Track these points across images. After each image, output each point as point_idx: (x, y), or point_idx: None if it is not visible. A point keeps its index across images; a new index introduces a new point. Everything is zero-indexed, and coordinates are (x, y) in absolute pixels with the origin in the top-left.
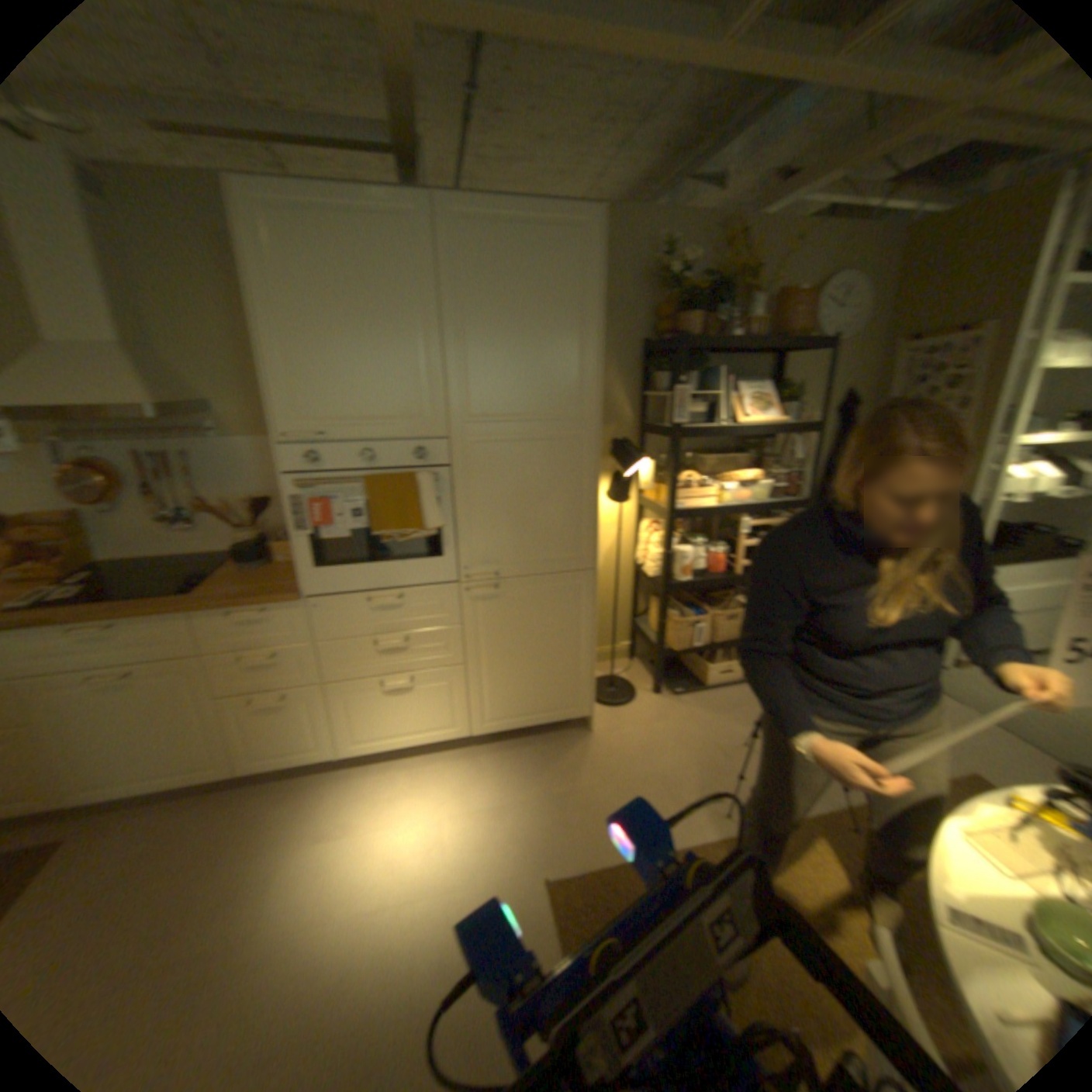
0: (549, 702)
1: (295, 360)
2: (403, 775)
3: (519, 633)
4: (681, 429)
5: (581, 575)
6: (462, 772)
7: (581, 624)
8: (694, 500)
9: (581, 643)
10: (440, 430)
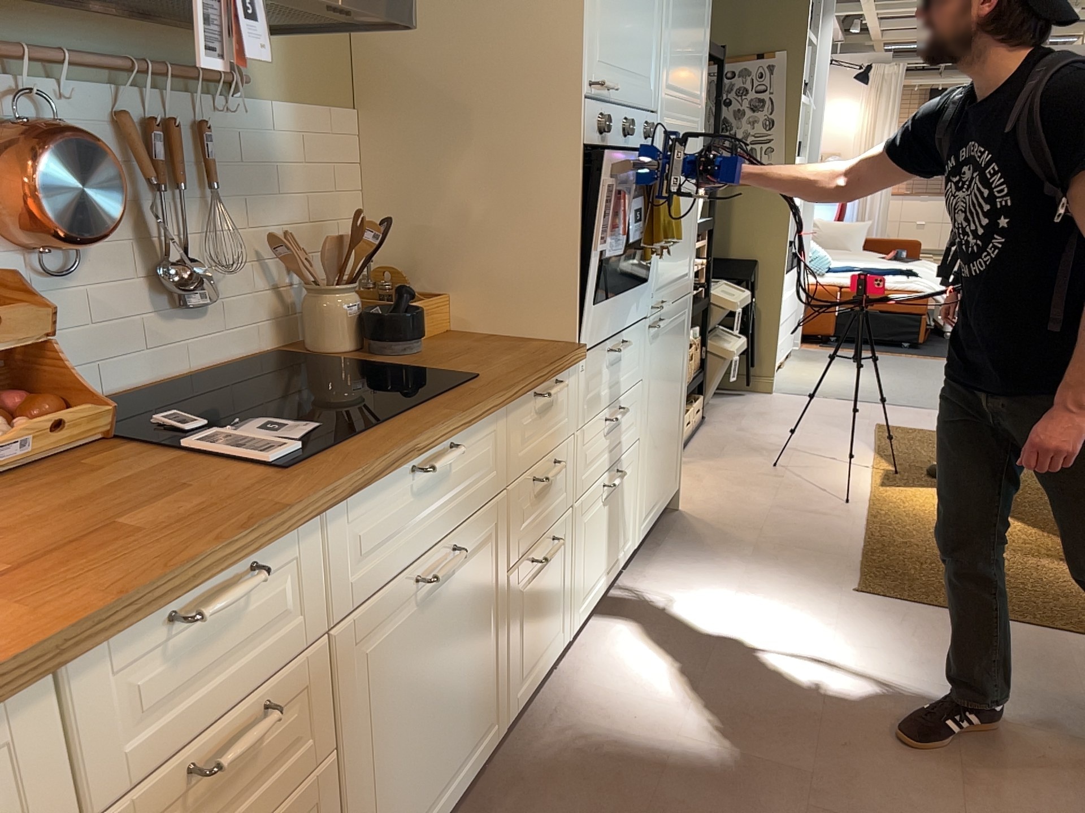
0: (666, 476)
1: None
2: (619, 624)
3: (662, 383)
4: None
5: (686, 300)
6: (656, 588)
7: (682, 365)
8: None
9: (680, 390)
10: (654, 105)
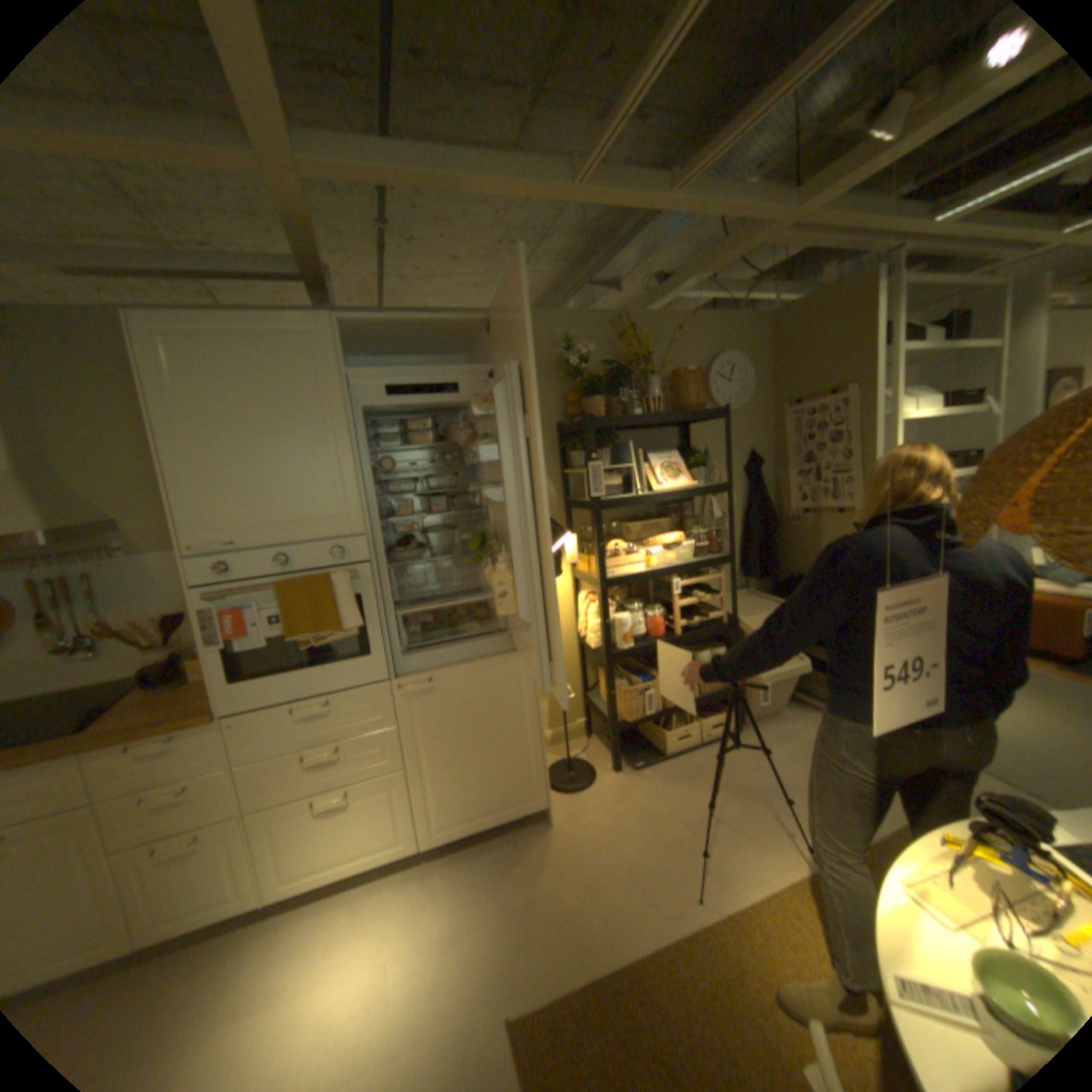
0: (499, 799)
1: (194, 474)
2: (339, 914)
3: (457, 727)
4: (597, 502)
5: (516, 656)
6: (408, 898)
7: (522, 709)
8: (621, 567)
9: (525, 729)
10: (353, 528)
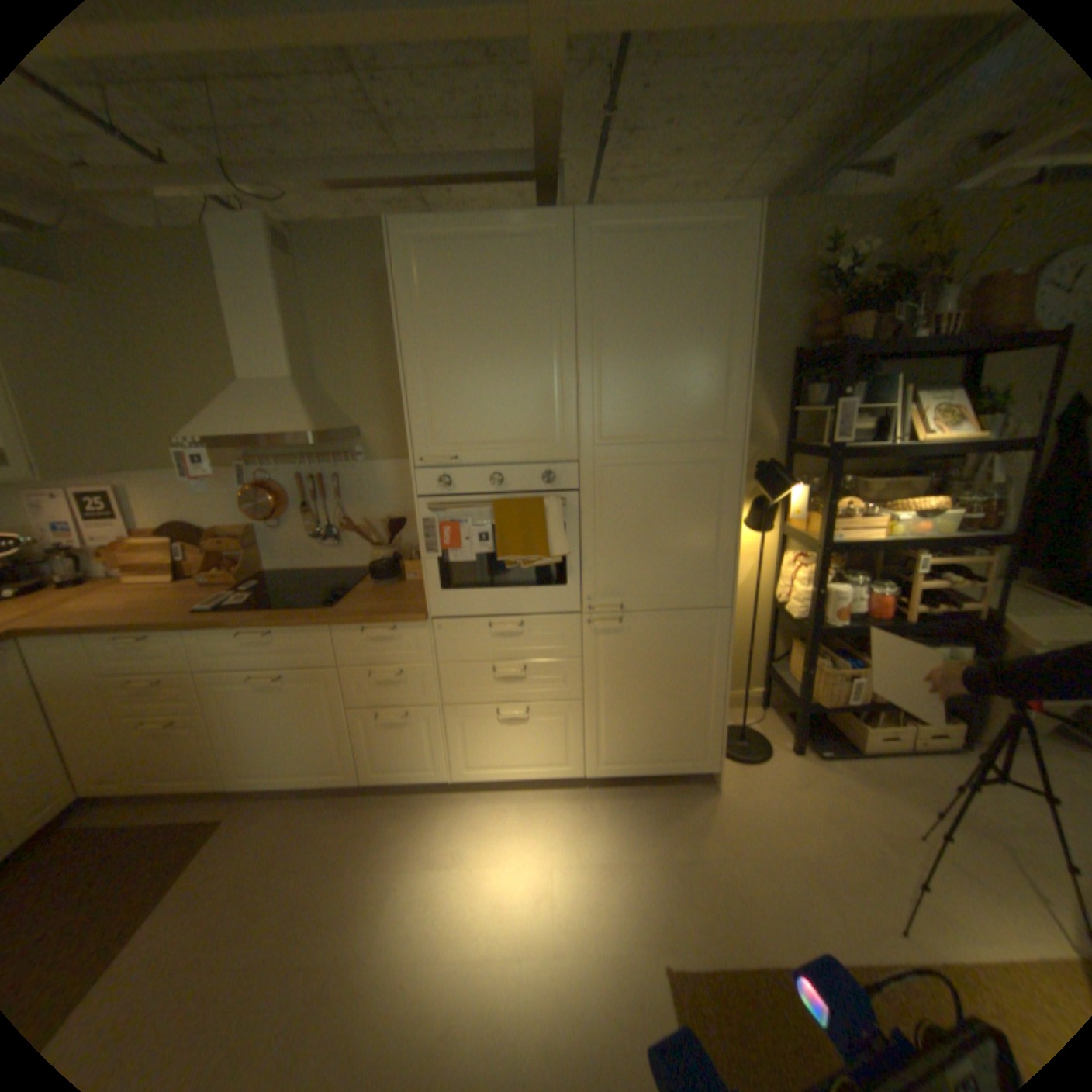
0: (670, 751)
1: (431, 387)
2: (511, 809)
3: (640, 671)
4: (840, 448)
5: (713, 613)
6: (572, 815)
7: (711, 668)
8: (854, 531)
9: (709, 689)
10: (566, 454)
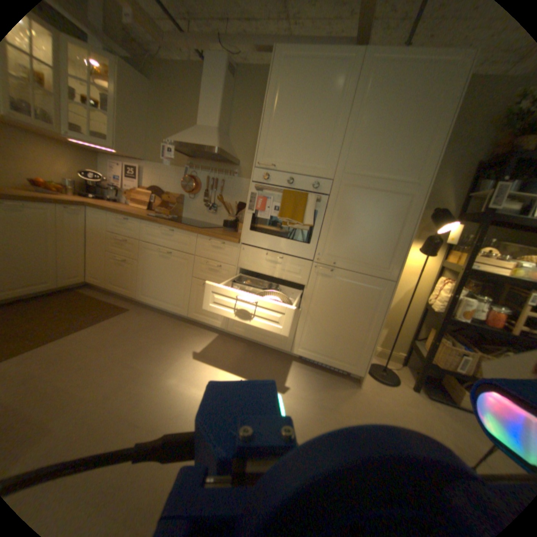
0: (339, 354)
1: (273, 128)
2: (249, 353)
3: (335, 303)
4: (492, 212)
5: (385, 282)
6: (277, 367)
7: (375, 314)
8: (489, 266)
9: (371, 326)
10: (328, 174)
